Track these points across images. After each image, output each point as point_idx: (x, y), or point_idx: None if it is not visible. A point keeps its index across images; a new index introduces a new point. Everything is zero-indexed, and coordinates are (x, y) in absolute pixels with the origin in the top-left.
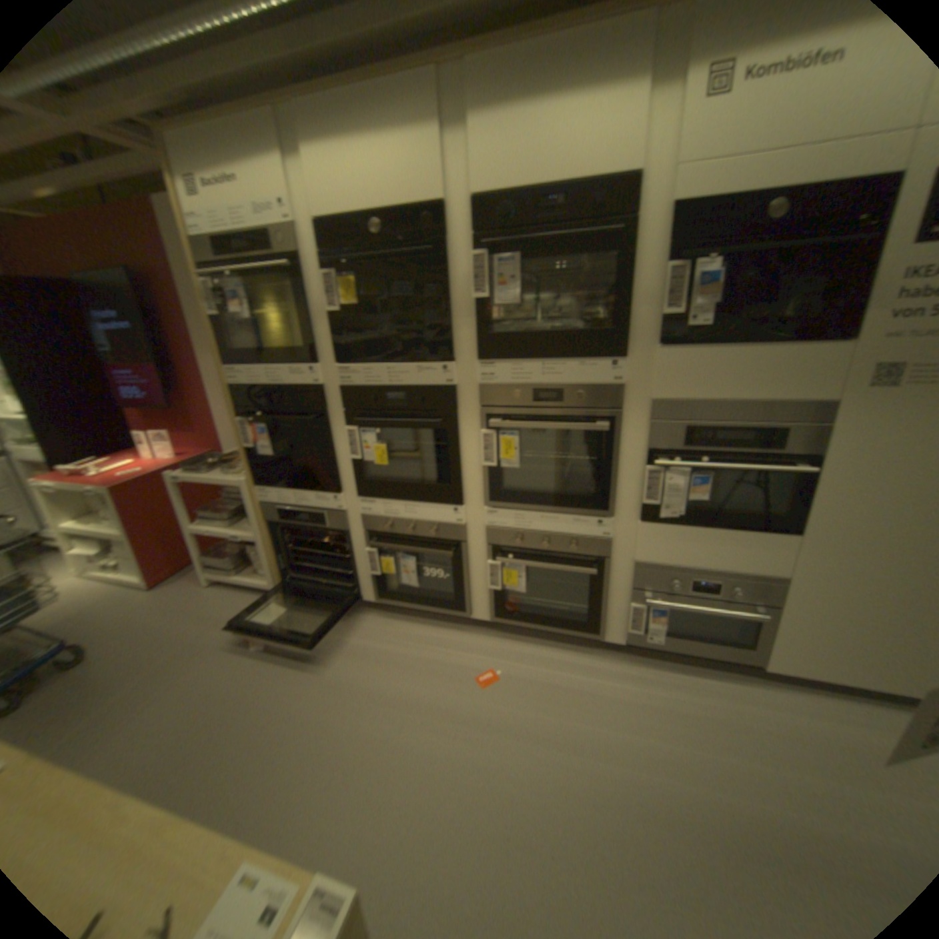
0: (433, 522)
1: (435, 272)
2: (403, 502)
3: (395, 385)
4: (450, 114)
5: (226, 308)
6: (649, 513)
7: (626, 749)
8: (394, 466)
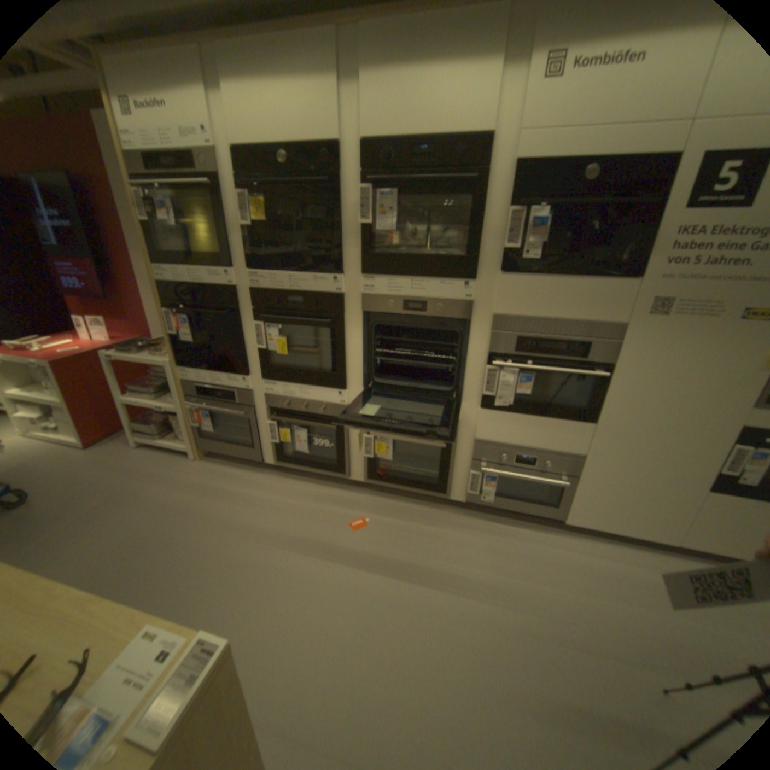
0: (324, 402)
1: (332, 200)
2: (300, 385)
3: (296, 290)
4: (348, 70)
5: (159, 216)
6: (487, 402)
7: (458, 576)
8: (295, 356)
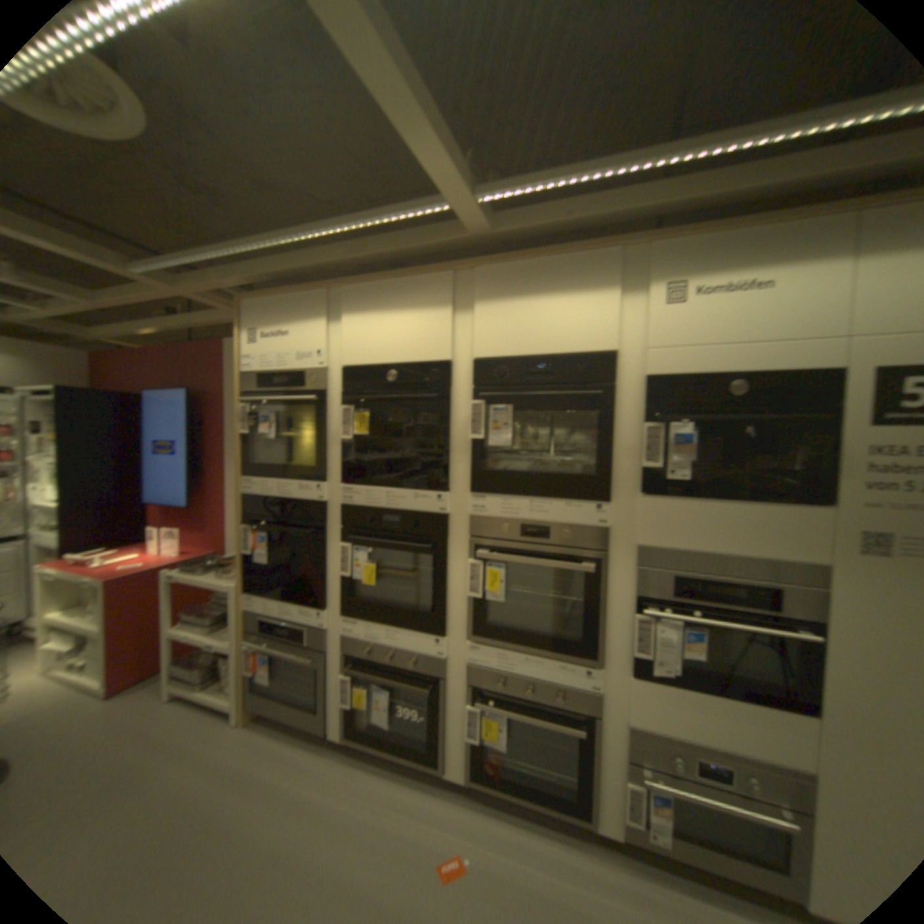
0: (416, 652)
1: (442, 414)
2: (388, 626)
3: (395, 507)
4: (465, 302)
5: (263, 427)
6: (644, 669)
7: None
8: (386, 585)
